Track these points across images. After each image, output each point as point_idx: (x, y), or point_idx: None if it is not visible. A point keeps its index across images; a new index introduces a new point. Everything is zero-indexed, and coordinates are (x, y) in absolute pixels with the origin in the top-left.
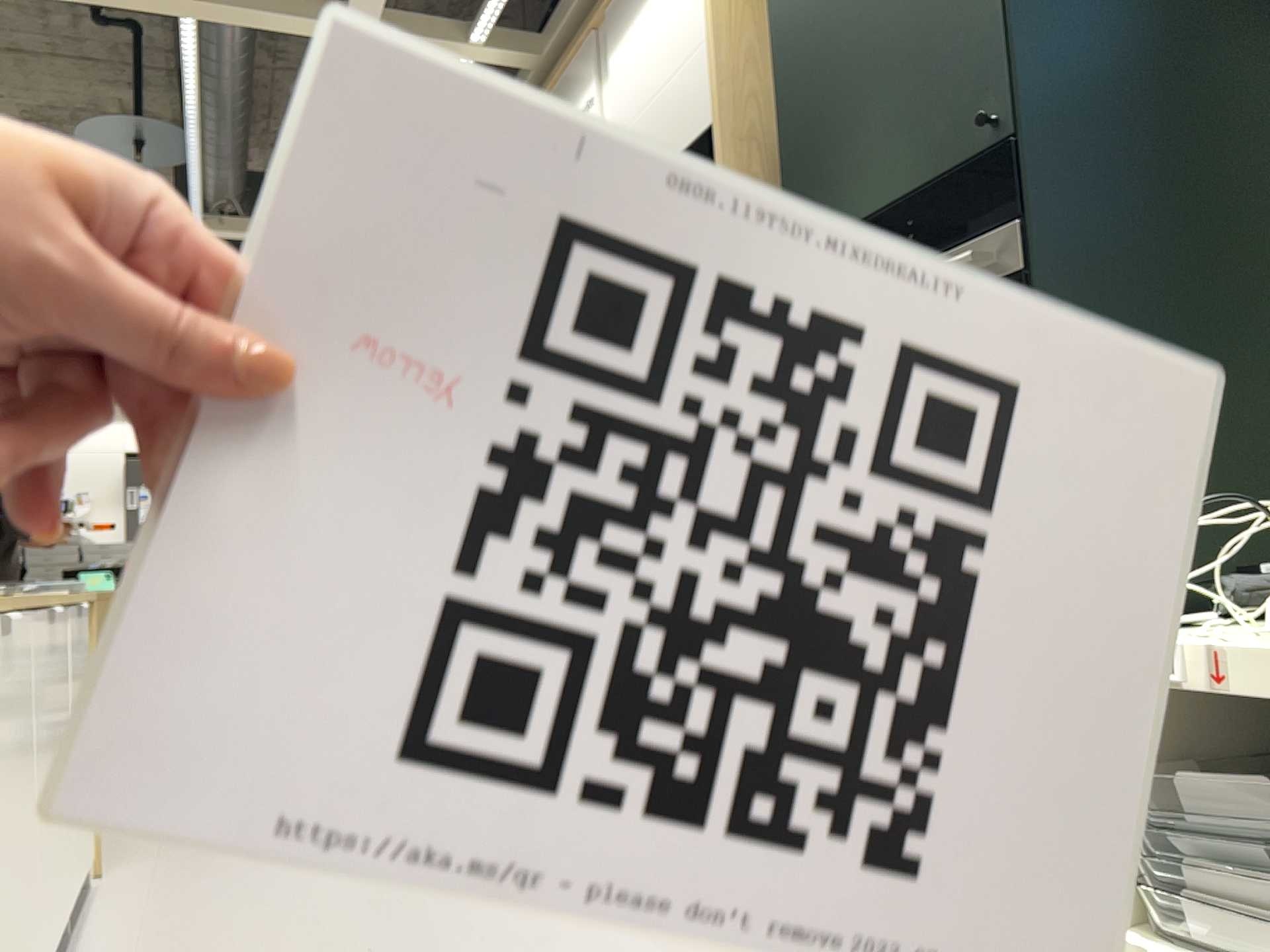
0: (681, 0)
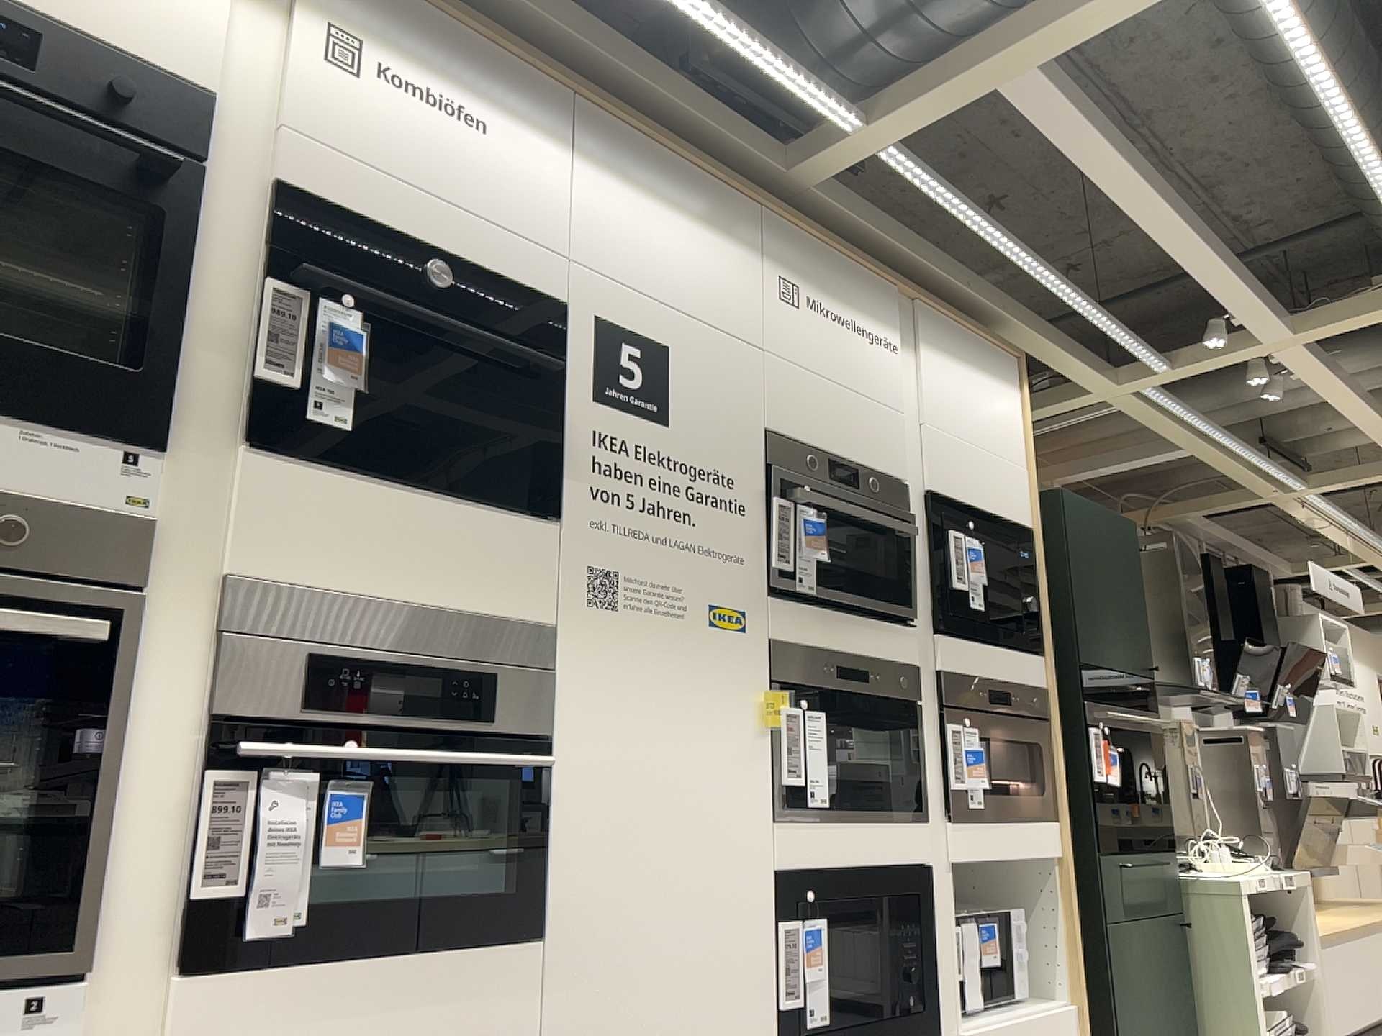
0: (1000, 410)
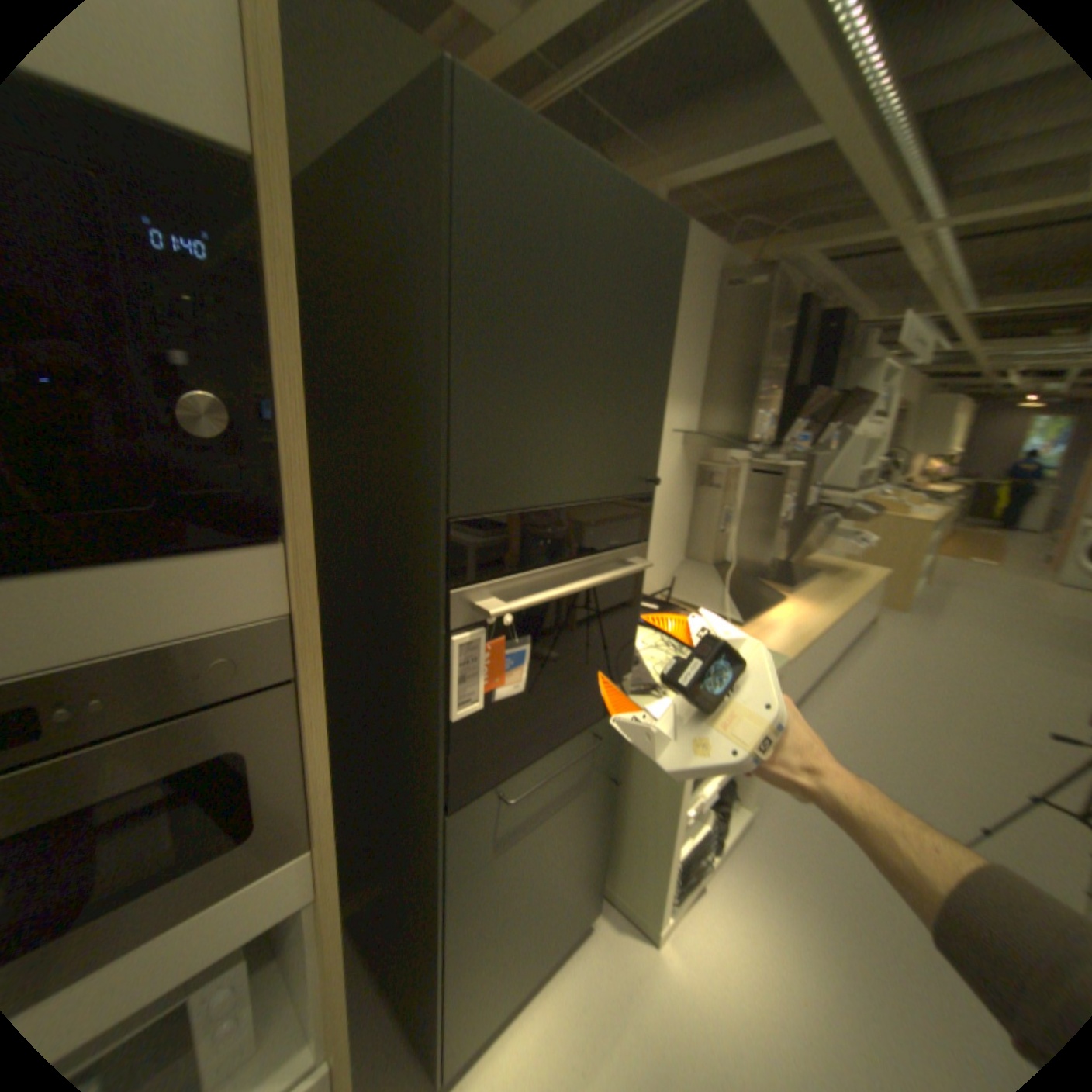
0: None
